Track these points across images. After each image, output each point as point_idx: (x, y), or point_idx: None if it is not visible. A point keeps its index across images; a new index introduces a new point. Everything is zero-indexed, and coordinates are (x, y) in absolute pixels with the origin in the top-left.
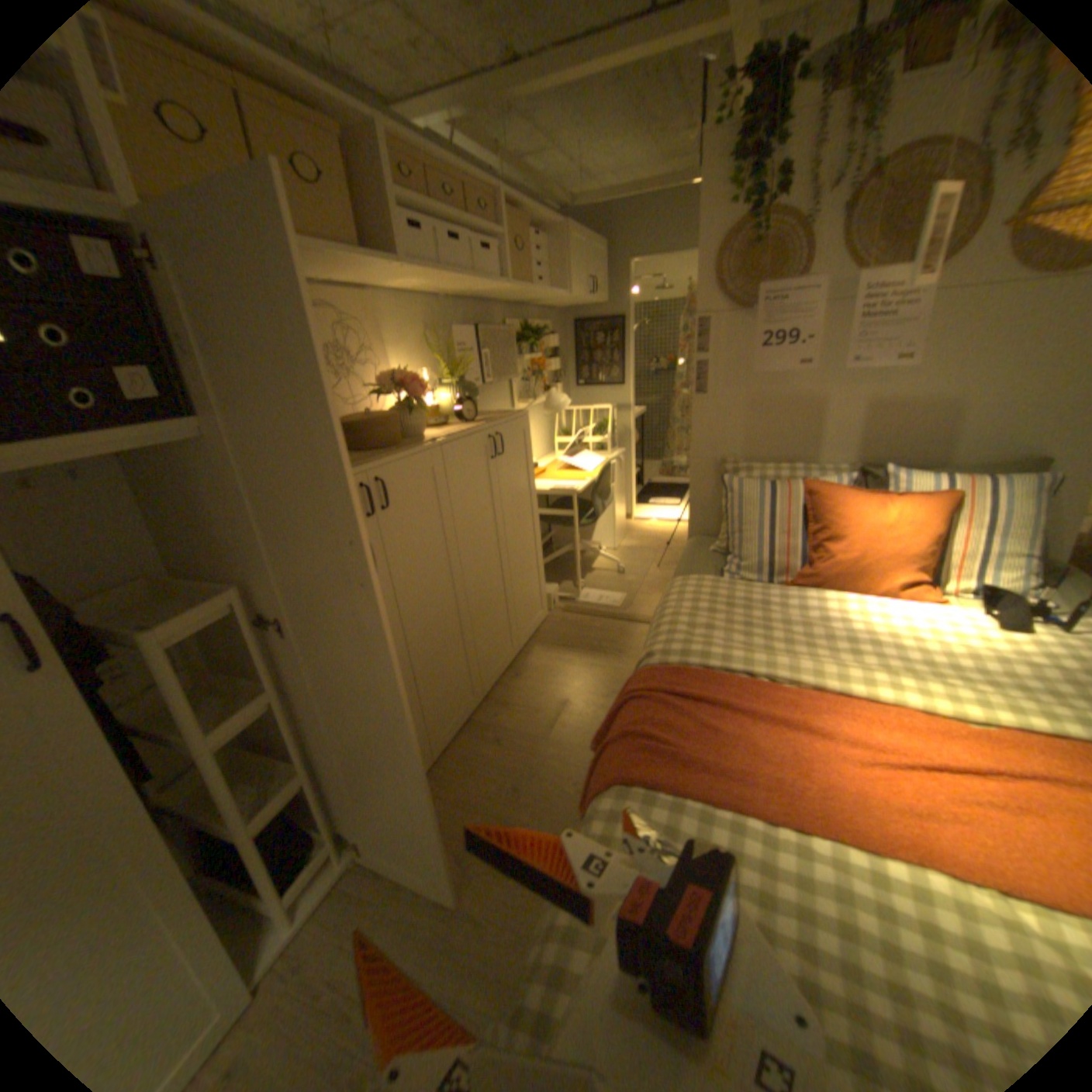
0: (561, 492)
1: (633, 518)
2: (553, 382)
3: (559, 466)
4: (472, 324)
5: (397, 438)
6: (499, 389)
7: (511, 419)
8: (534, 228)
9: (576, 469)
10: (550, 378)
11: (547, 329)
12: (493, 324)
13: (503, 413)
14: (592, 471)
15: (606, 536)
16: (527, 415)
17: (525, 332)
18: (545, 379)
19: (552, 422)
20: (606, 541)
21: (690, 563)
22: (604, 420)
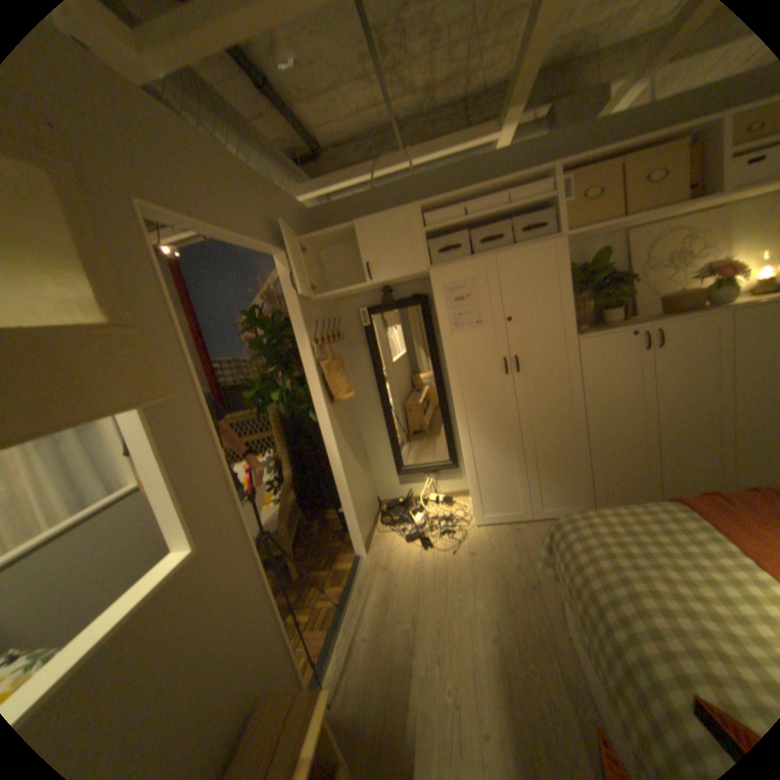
0: None
1: None
2: None
3: None
4: None
5: (696, 308)
6: None
7: None
8: None
9: None
10: None
11: None
12: None
13: None
14: None
15: None
16: None
17: None
18: None
19: None
20: None
21: None
22: None
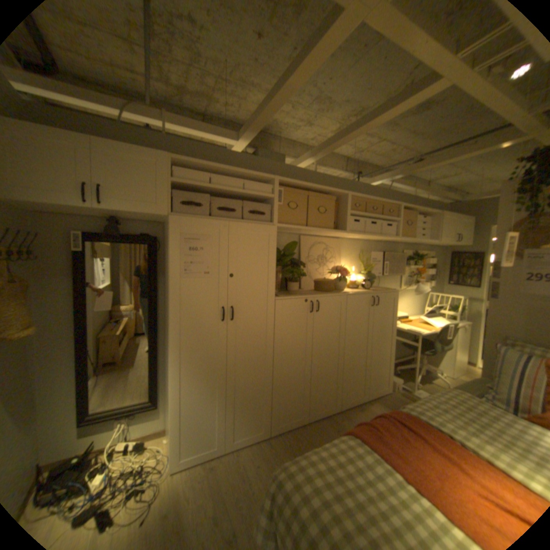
0: (413, 333)
1: (477, 368)
2: (430, 280)
3: (421, 321)
4: (384, 251)
5: (331, 290)
6: (394, 279)
7: (387, 292)
8: (425, 215)
9: (430, 325)
10: (429, 278)
11: (430, 255)
12: (396, 252)
13: (385, 289)
14: (439, 328)
15: (449, 369)
16: (397, 292)
17: (413, 257)
18: (425, 278)
19: (426, 300)
20: (448, 373)
21: (466, 387)
22: (464, 305)
